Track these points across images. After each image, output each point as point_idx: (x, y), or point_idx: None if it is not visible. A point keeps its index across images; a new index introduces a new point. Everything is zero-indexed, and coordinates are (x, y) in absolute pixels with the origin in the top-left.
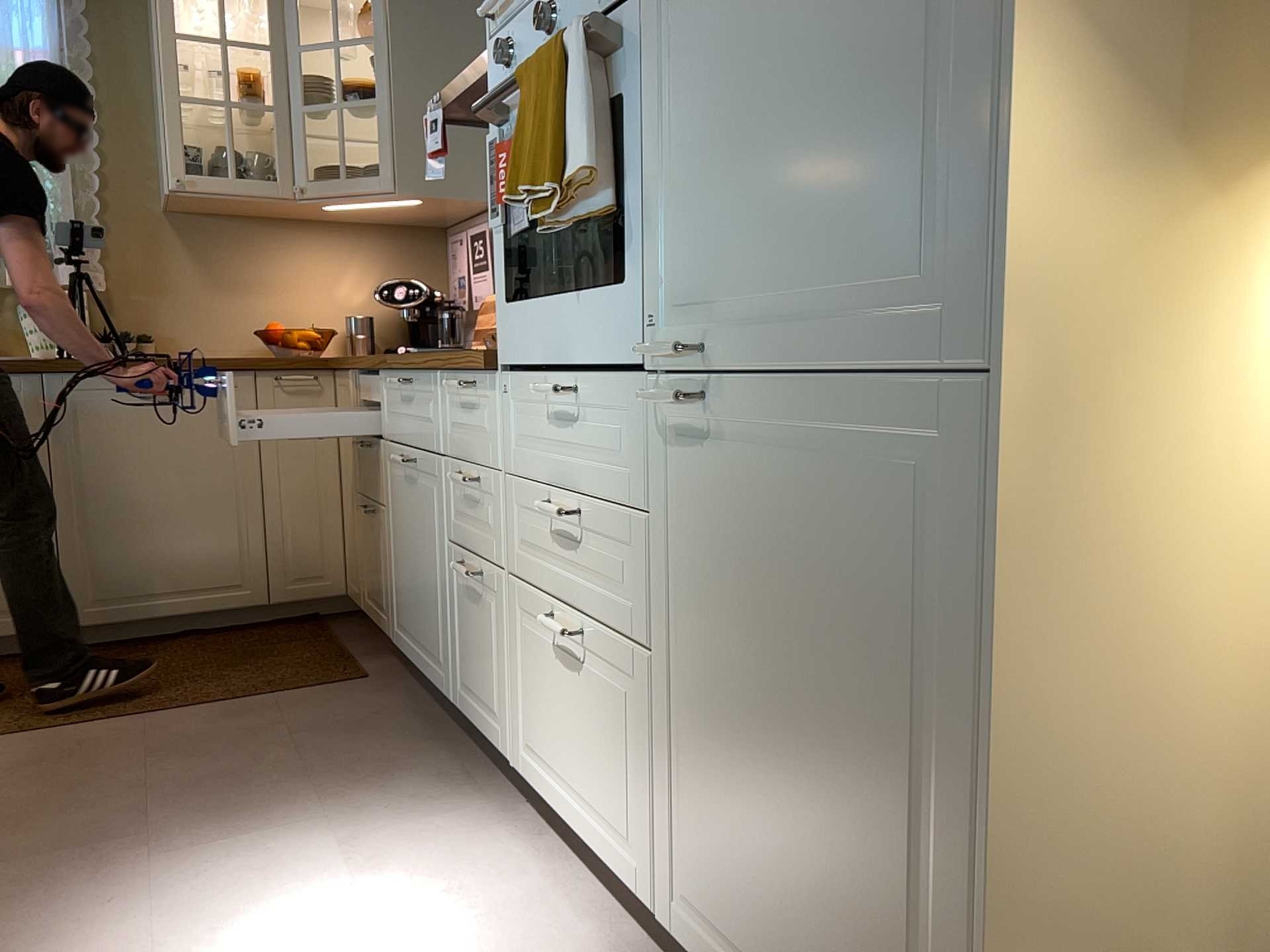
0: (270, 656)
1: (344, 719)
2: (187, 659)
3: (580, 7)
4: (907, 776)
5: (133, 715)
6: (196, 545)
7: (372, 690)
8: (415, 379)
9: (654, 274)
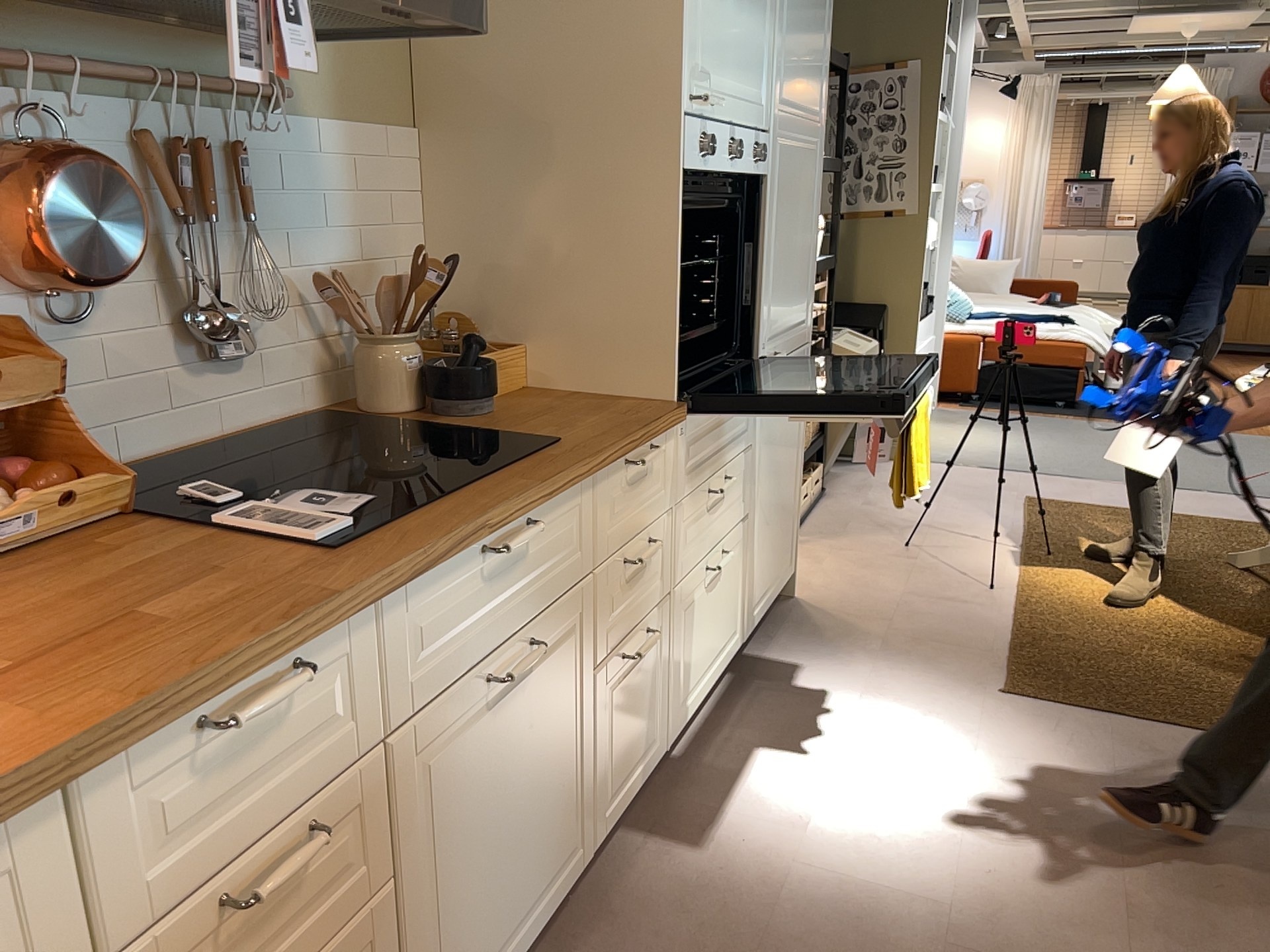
0: None
1: None
2: None
3: (744, 163)
4: (793, 461)
5: None
6: None
7: None
8: (539, 513)
9: (759, 324)
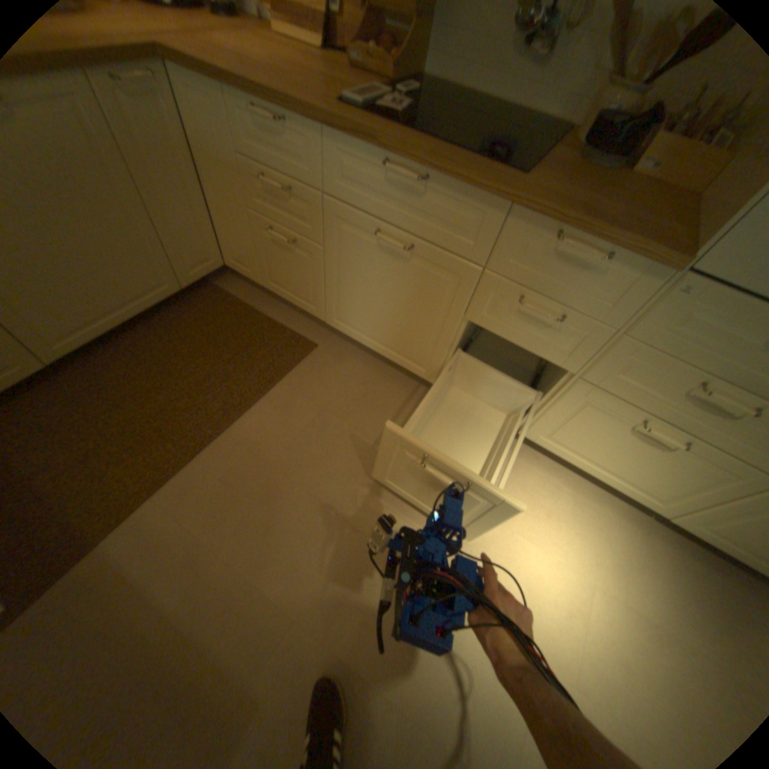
0: (226, 336)
1: (348, 390)
2: (169, 354)
3: None
4: None
5: (214, 432)
6: (113, 269)
7: (331, 356)
8: (437, 179)
9: None
